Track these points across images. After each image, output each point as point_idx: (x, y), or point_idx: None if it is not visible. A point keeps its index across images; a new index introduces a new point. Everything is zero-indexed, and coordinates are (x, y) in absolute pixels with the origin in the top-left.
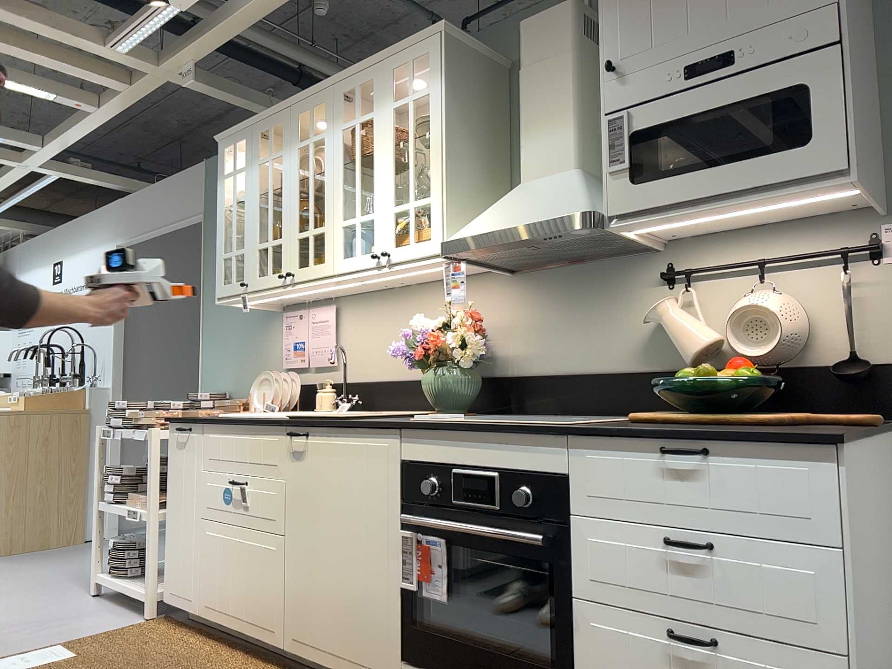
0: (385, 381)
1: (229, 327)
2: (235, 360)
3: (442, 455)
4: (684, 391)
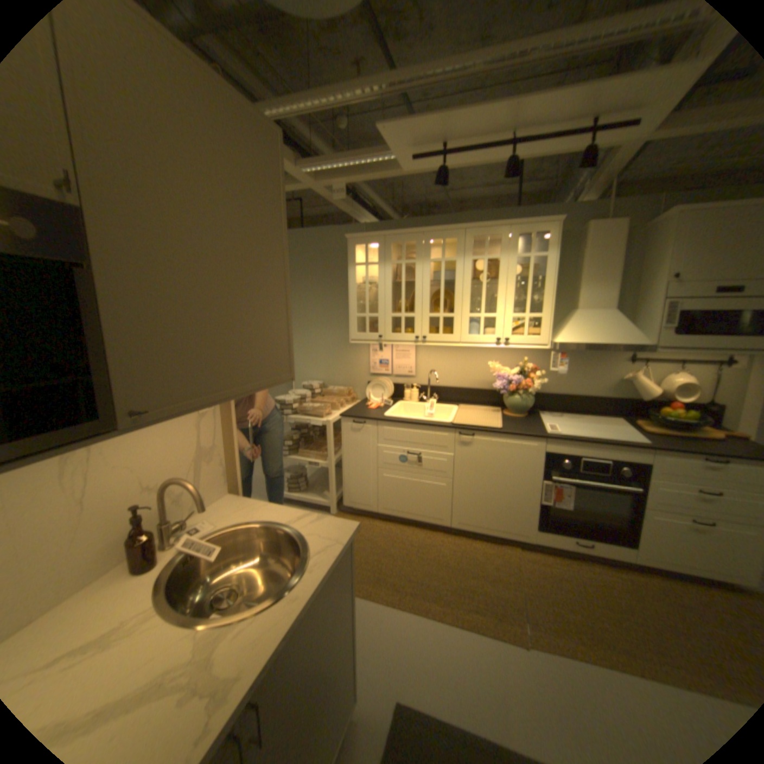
0: (452, 388)
1: (318, 344)
2: (325, 364)
3: (576, 452)
4: (670, 421)
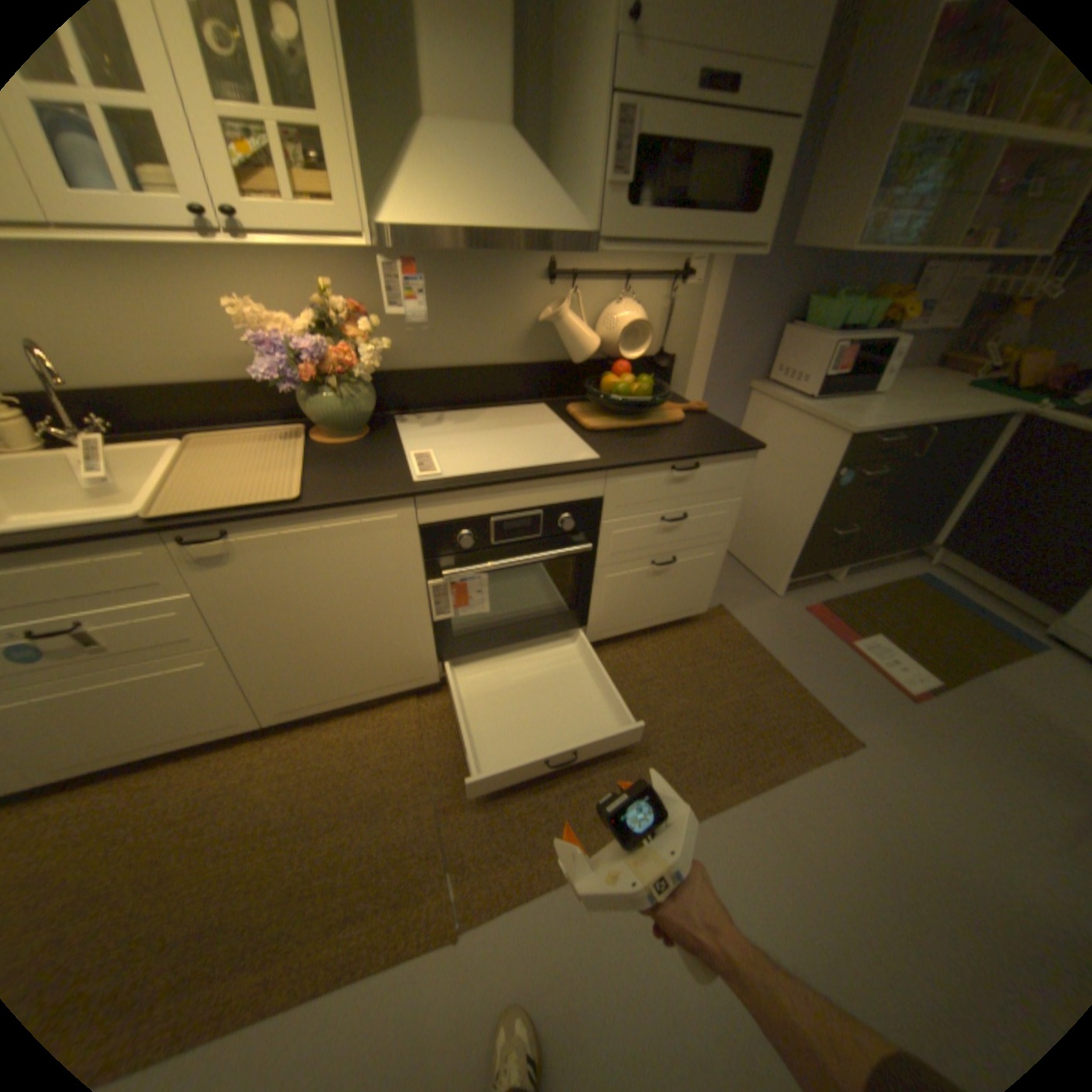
0: (147, 386)
1: None
2: None
3: (478, 509)
4: (616, 400)
